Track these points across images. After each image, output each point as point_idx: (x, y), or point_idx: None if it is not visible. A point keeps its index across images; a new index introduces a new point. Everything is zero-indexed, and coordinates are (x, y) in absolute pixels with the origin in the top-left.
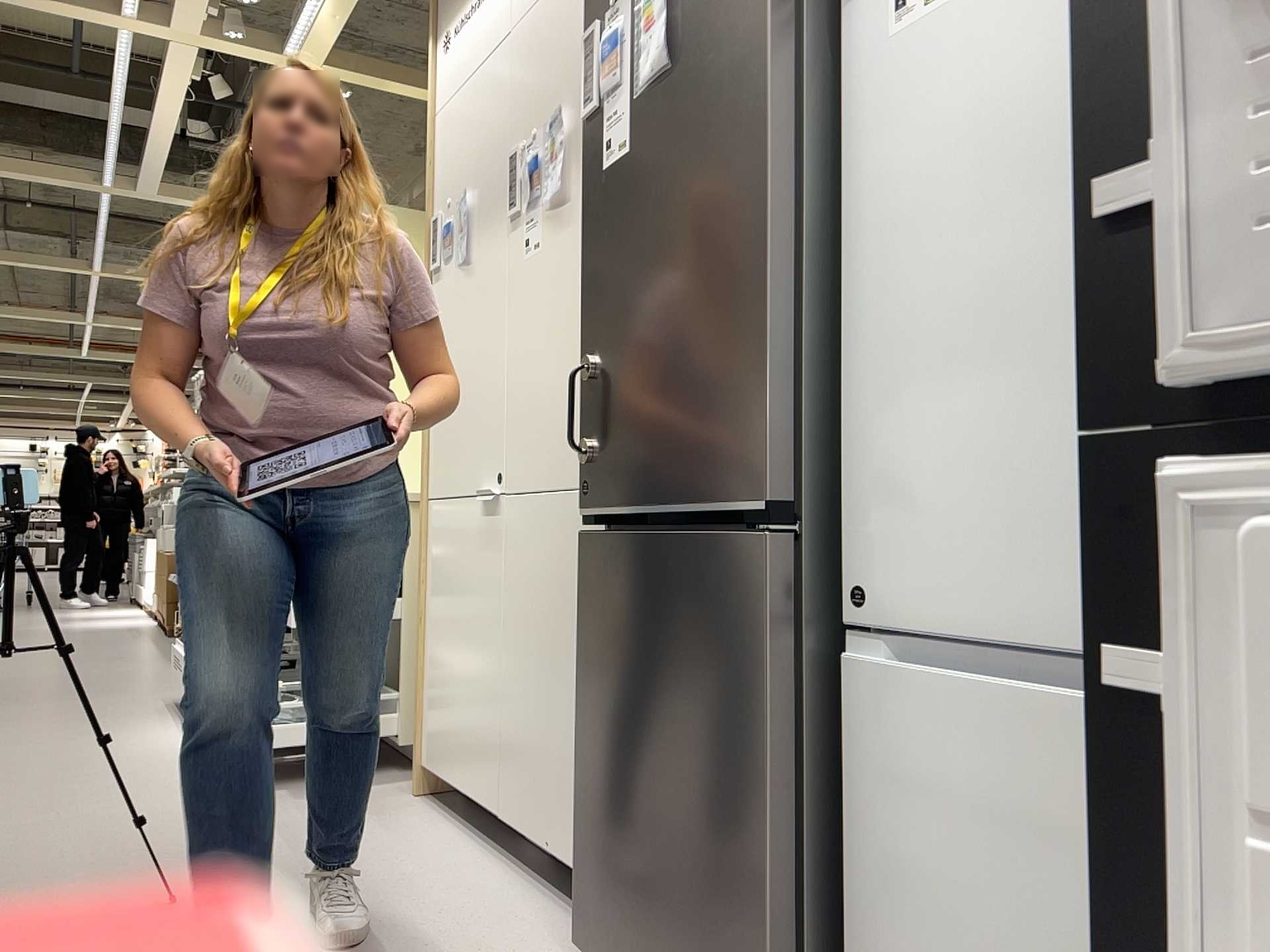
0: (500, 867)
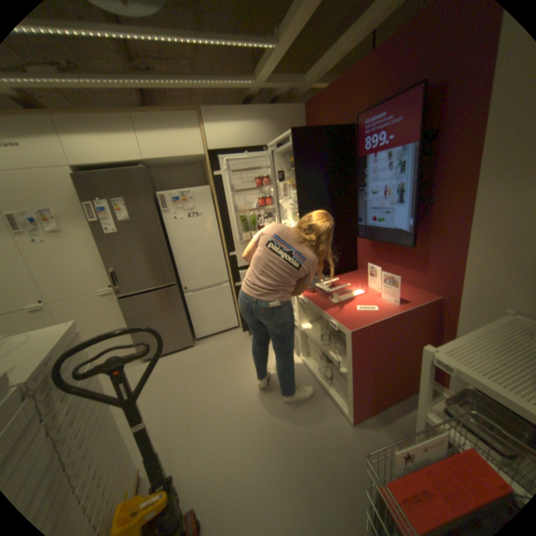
0: None
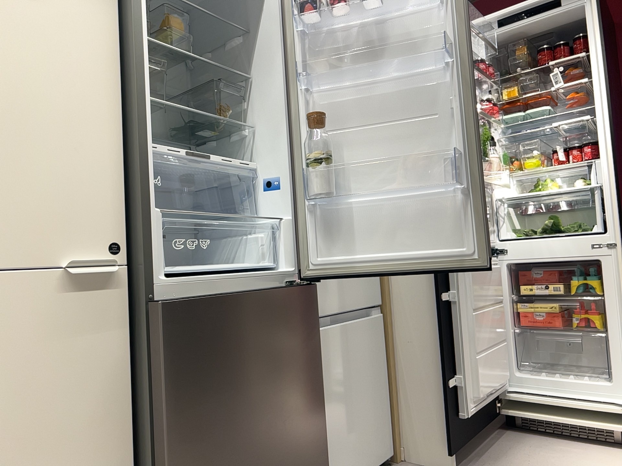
0: None
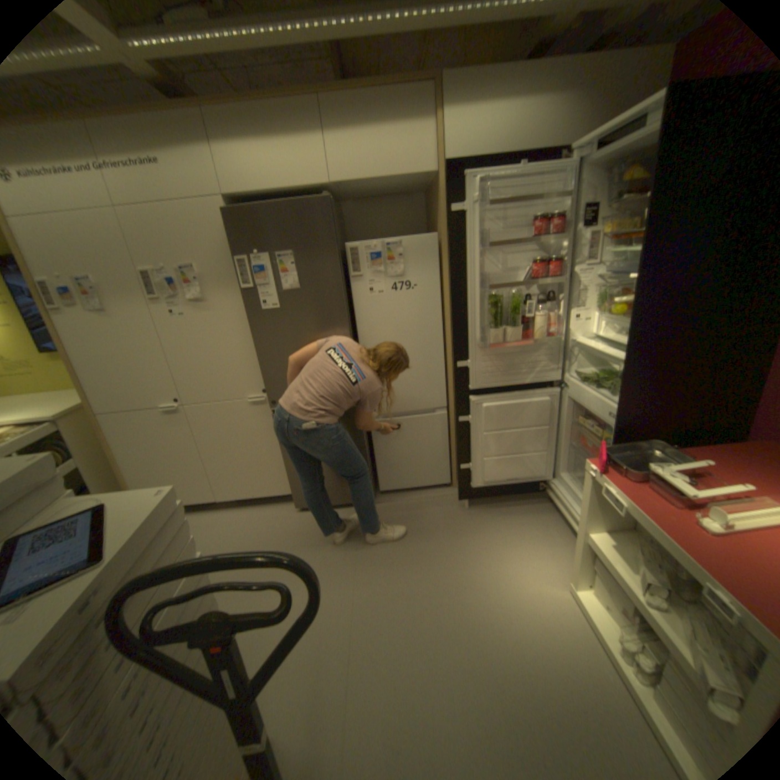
0: (226, 513)
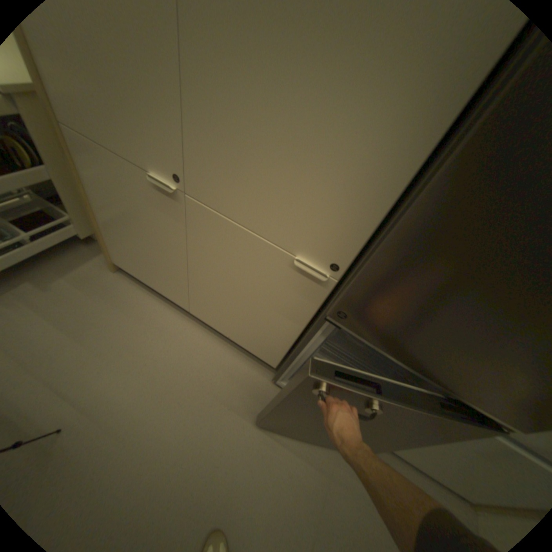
0: (196, 328)
